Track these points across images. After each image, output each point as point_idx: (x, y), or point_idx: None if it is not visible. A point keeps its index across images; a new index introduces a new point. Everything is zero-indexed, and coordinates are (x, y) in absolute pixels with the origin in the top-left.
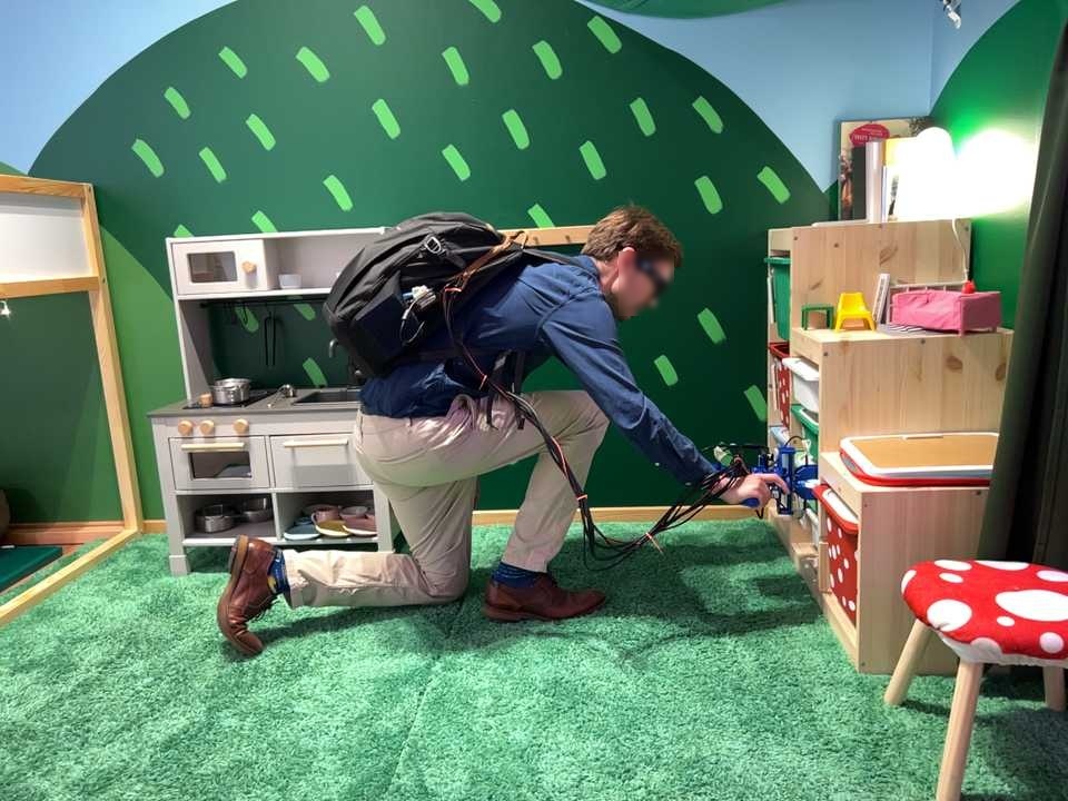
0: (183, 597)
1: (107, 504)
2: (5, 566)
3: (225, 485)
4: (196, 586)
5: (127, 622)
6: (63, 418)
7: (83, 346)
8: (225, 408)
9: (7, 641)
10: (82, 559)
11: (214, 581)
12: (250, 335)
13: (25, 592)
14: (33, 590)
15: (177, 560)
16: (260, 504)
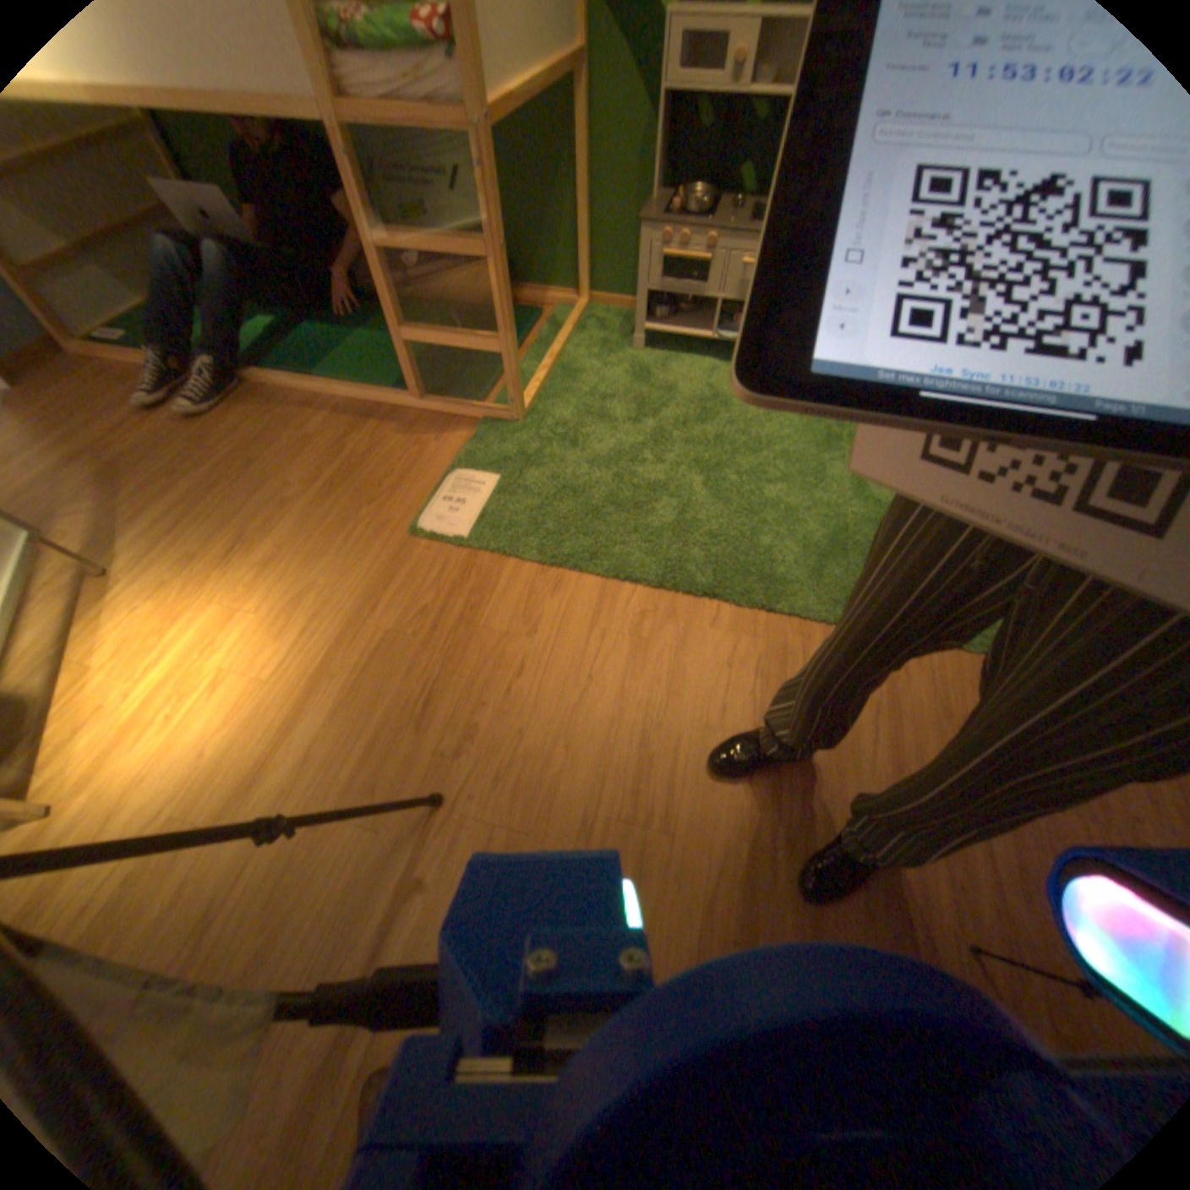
0: (651, 368)
1: (567, 274)
2: (517, 320)
3: (677, 281)
4: (655, 359)
5: (626, 383)
6: (541, 195)
7: (563, 123)
8: (698, 216)
9: (560, 386)
10: (564, 321)
11: (665, 355)
12: (708, 129)
13: (550, 347)
14: (549, 345)
15: (641, 337)
16: (693, 297)
